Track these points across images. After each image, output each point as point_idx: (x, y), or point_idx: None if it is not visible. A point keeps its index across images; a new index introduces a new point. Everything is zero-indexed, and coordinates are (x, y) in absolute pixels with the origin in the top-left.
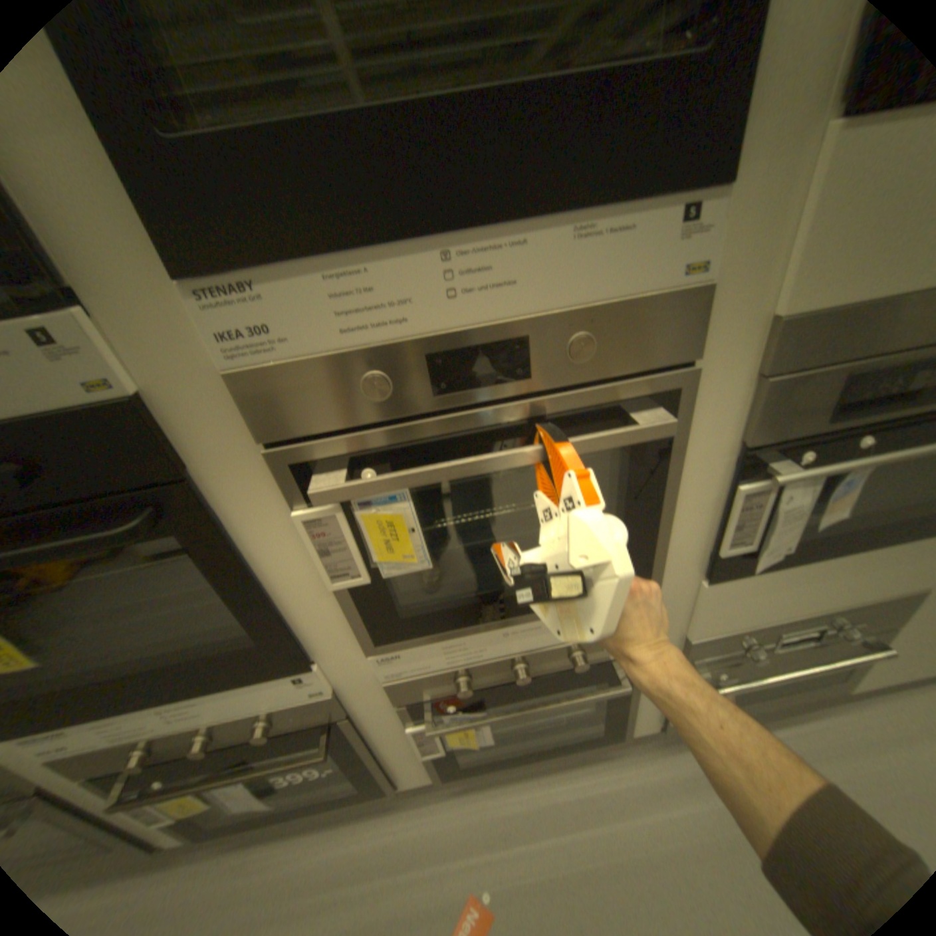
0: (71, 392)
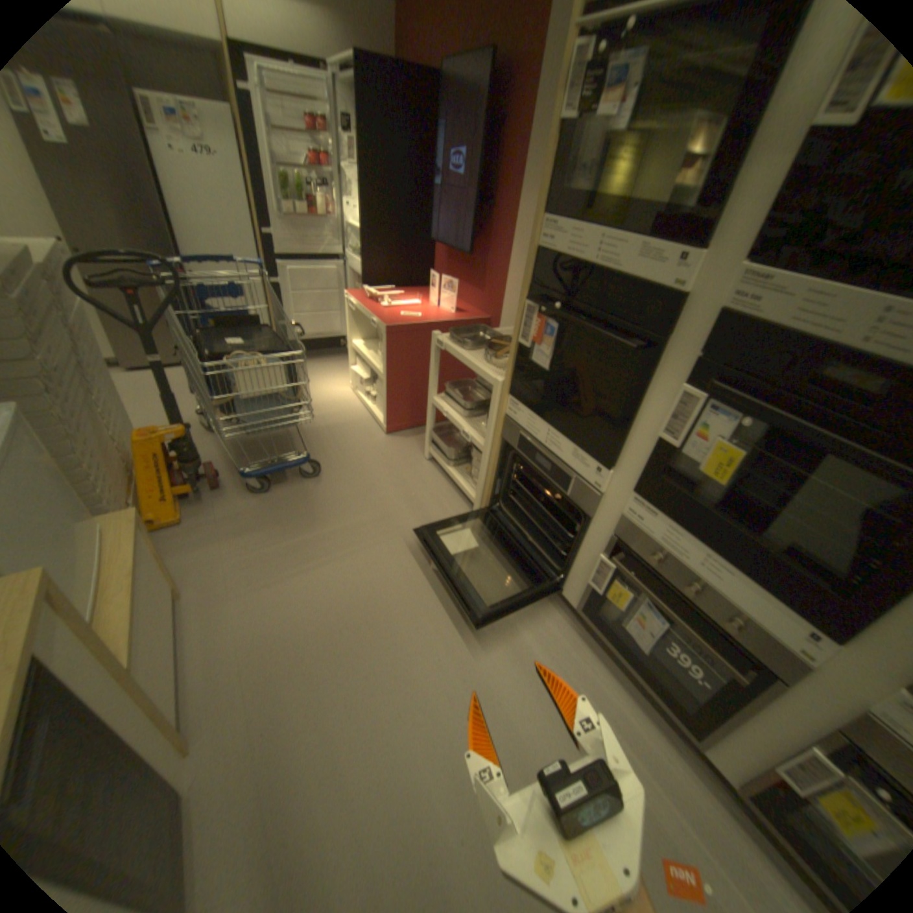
0: None
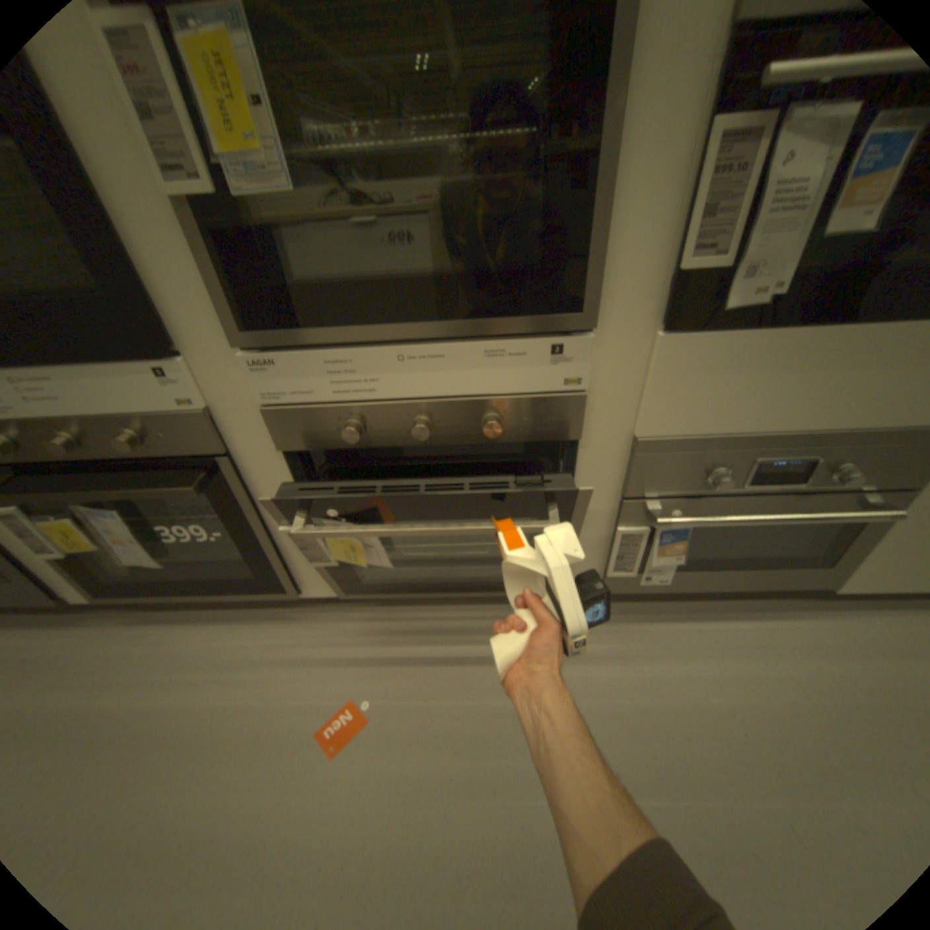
0: None
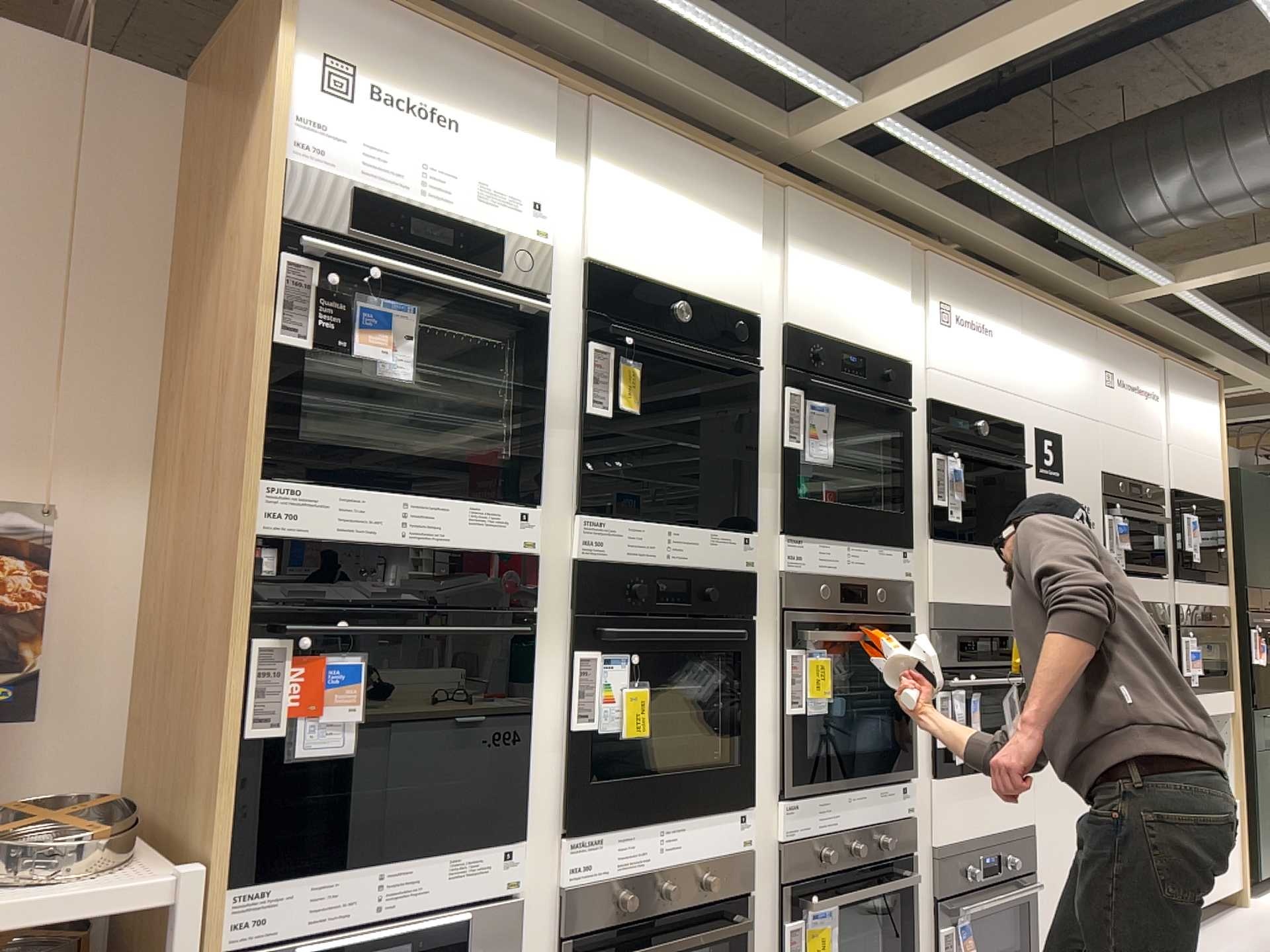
0: (739, 562)
